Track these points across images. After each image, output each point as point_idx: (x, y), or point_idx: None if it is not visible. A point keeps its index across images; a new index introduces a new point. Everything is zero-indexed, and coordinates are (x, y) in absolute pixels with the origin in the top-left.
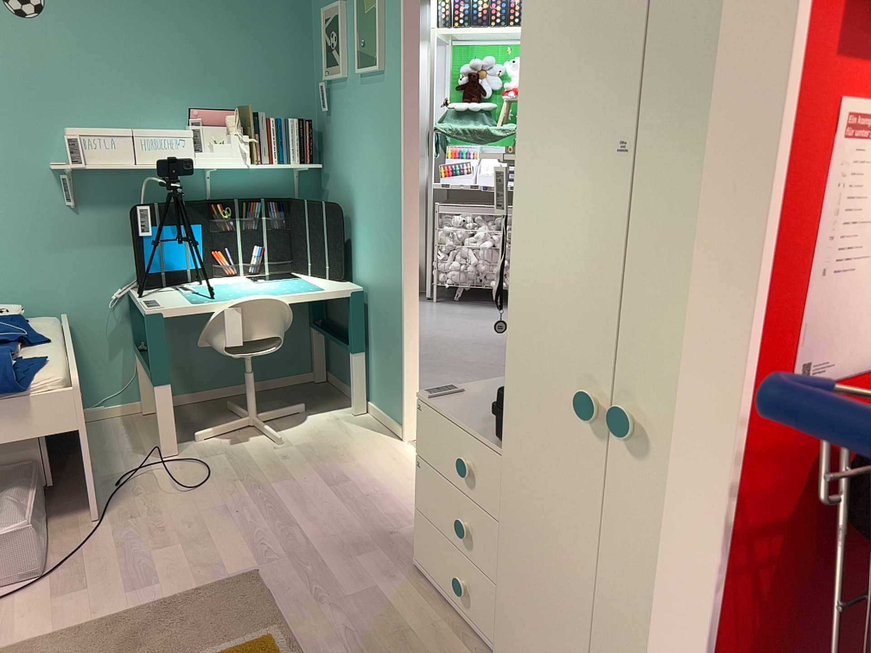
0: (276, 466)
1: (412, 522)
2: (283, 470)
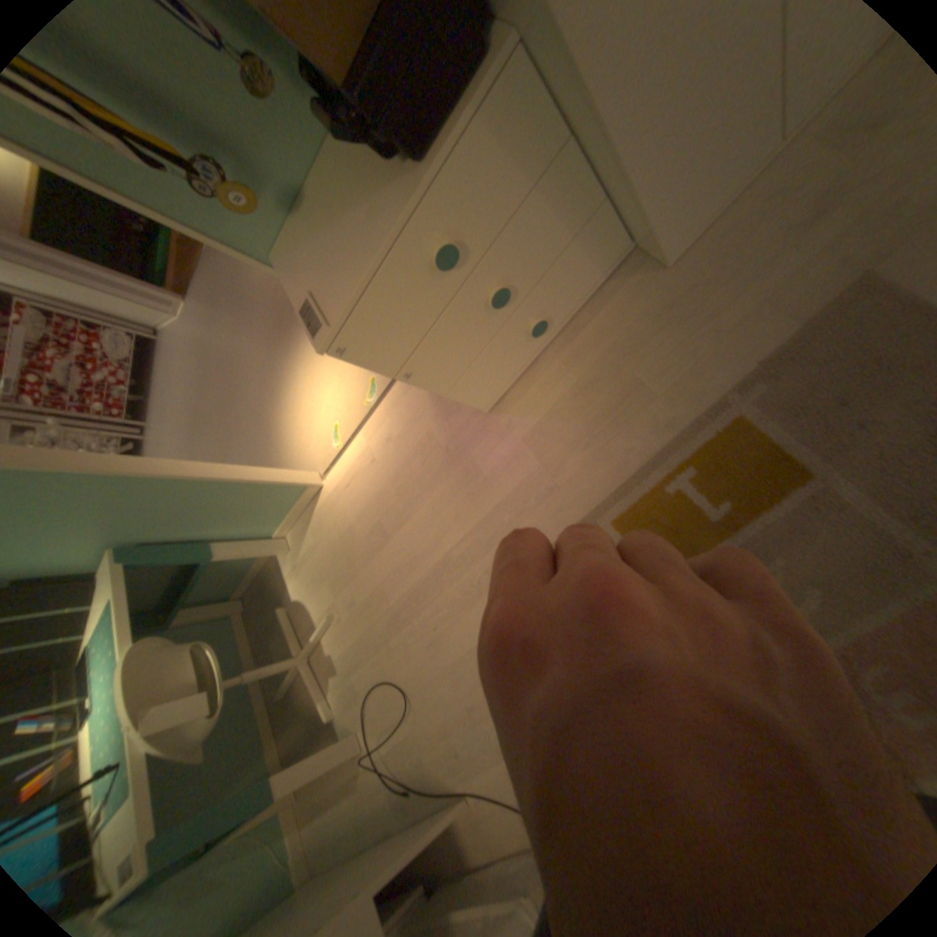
0: (364, 606)
1: (430, 435)
2: (369, 597)
